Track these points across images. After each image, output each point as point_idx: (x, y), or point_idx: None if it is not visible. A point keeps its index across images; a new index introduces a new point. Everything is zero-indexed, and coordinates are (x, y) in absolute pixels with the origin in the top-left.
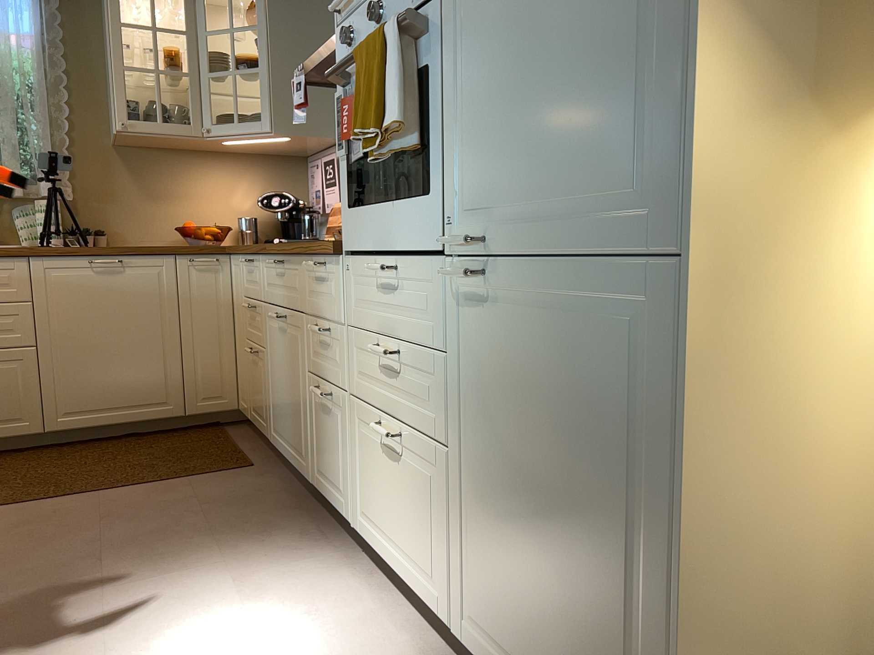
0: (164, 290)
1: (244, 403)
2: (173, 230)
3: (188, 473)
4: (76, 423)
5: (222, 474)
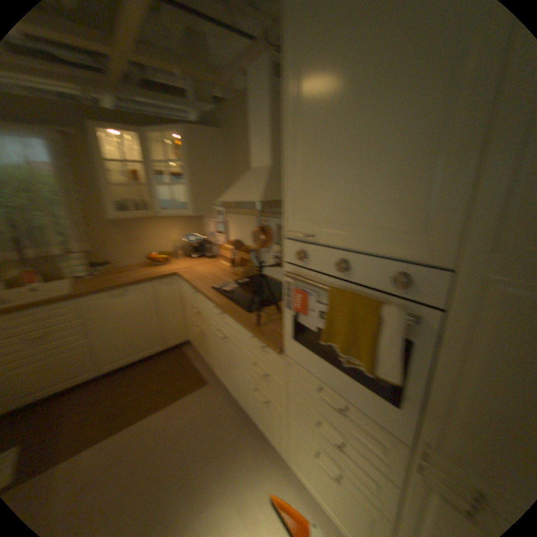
0: (145, 298)
1: (190, 341)
2: (139, 255)
3: (175, 395)
4: (109, 367)
5: (192, 393)
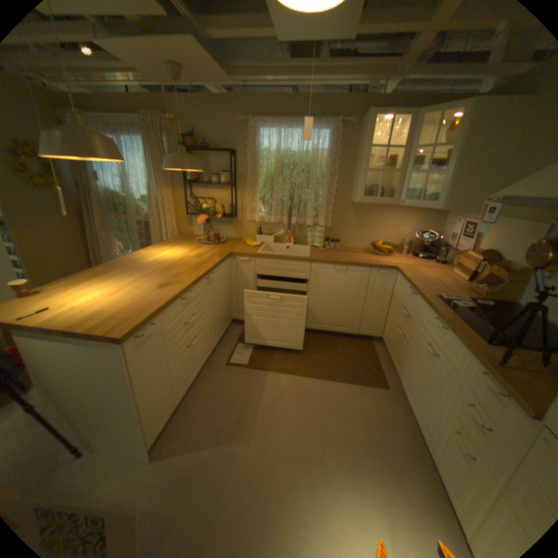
0: (362, 282)
1: (387, 341)
2: (368, 241)
3: (359, 381)
4: (316, 327)
5: (374, 390)
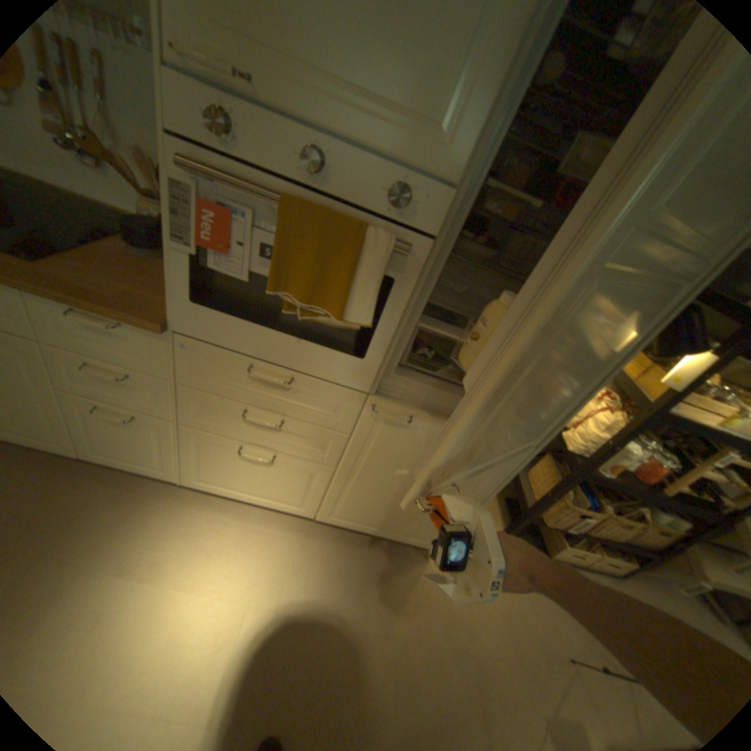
0: None
1: None
2: None
3: None
4: None
5: None
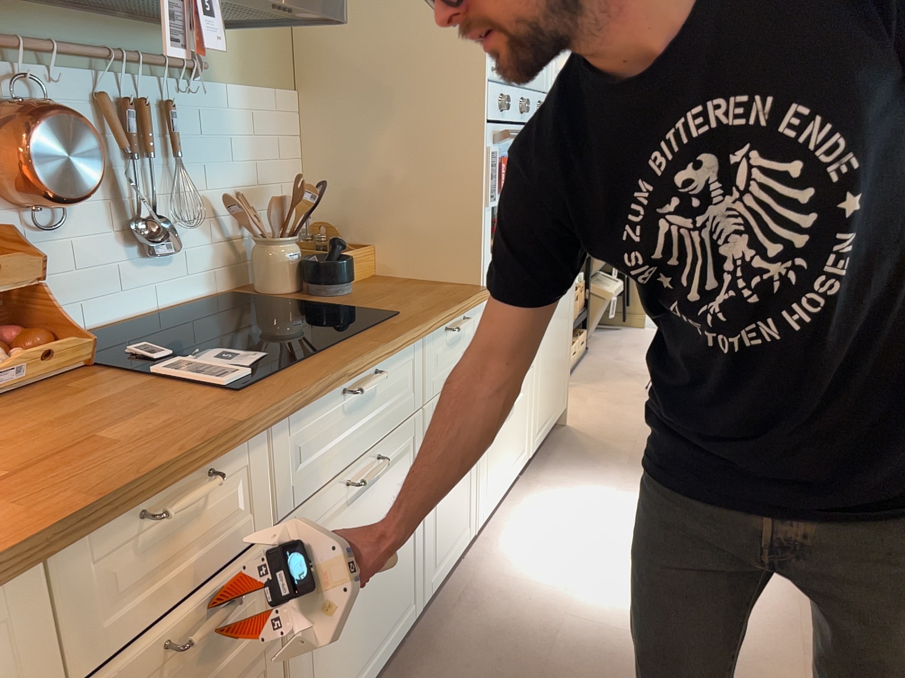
0: None
1: None
2: None
3: None
4: None
5: None
